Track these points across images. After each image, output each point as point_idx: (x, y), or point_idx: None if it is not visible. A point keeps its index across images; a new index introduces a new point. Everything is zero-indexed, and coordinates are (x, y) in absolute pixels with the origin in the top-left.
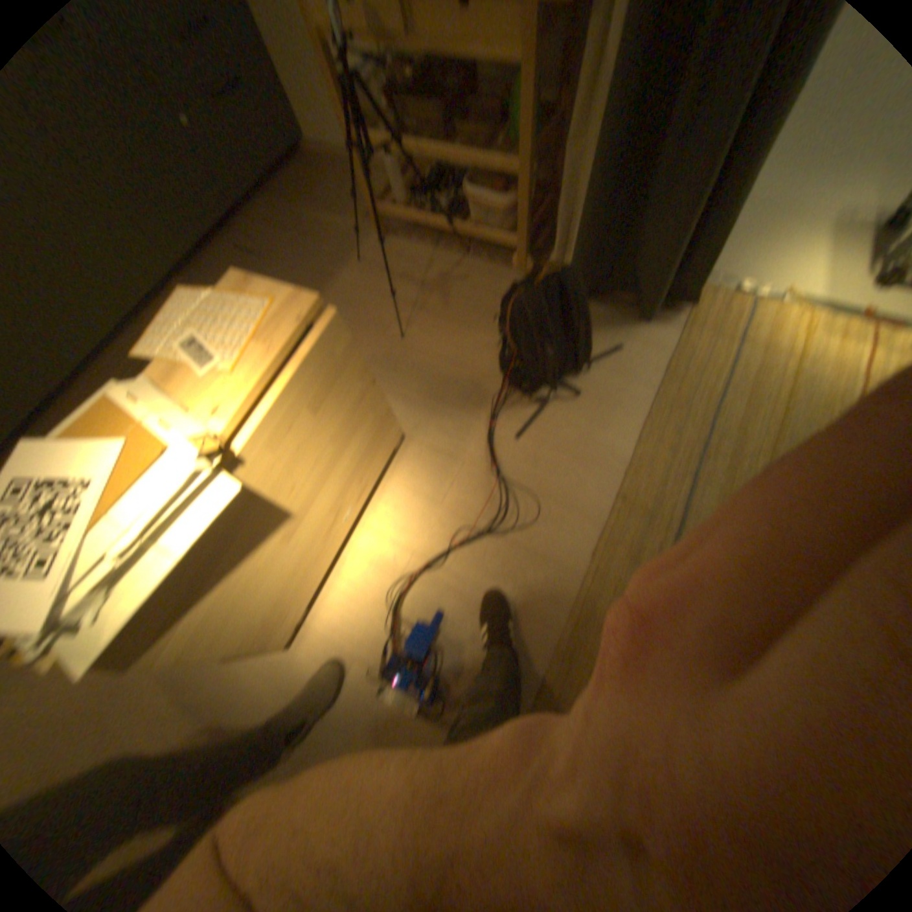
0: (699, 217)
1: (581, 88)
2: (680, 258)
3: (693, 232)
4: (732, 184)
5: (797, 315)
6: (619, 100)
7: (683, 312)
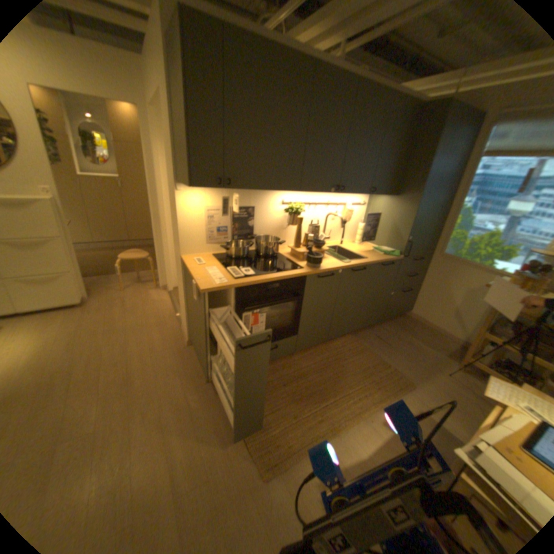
0: None
1: None
2: None
3: None
4: None
5: None
6: None
7: None
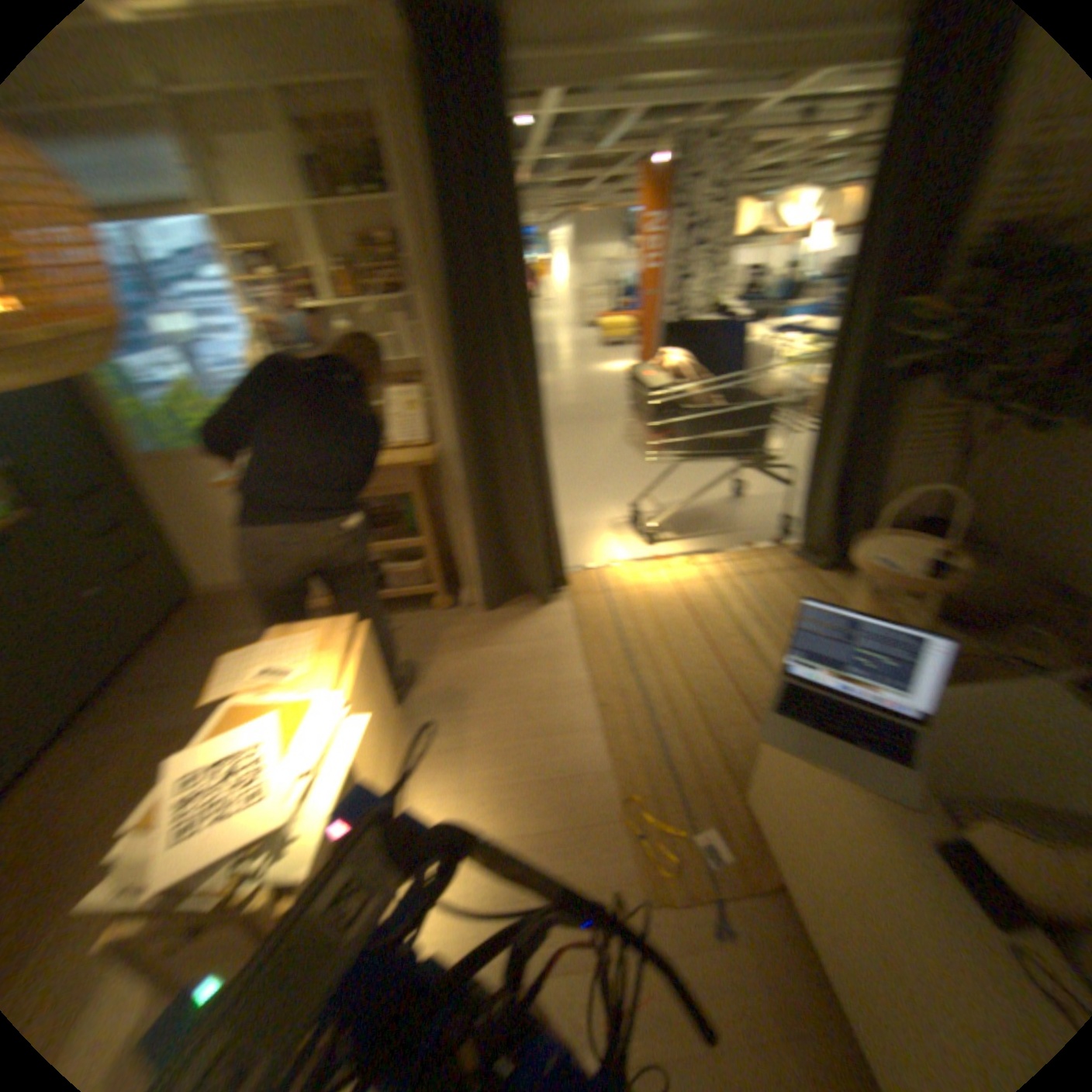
0: (537, 537)
1: (444, 499)
2: (540, 561)
3: (538, 545)
4: (544, 518)
5: (619, 572)
6: (470, 497)
7: (560, 593)
